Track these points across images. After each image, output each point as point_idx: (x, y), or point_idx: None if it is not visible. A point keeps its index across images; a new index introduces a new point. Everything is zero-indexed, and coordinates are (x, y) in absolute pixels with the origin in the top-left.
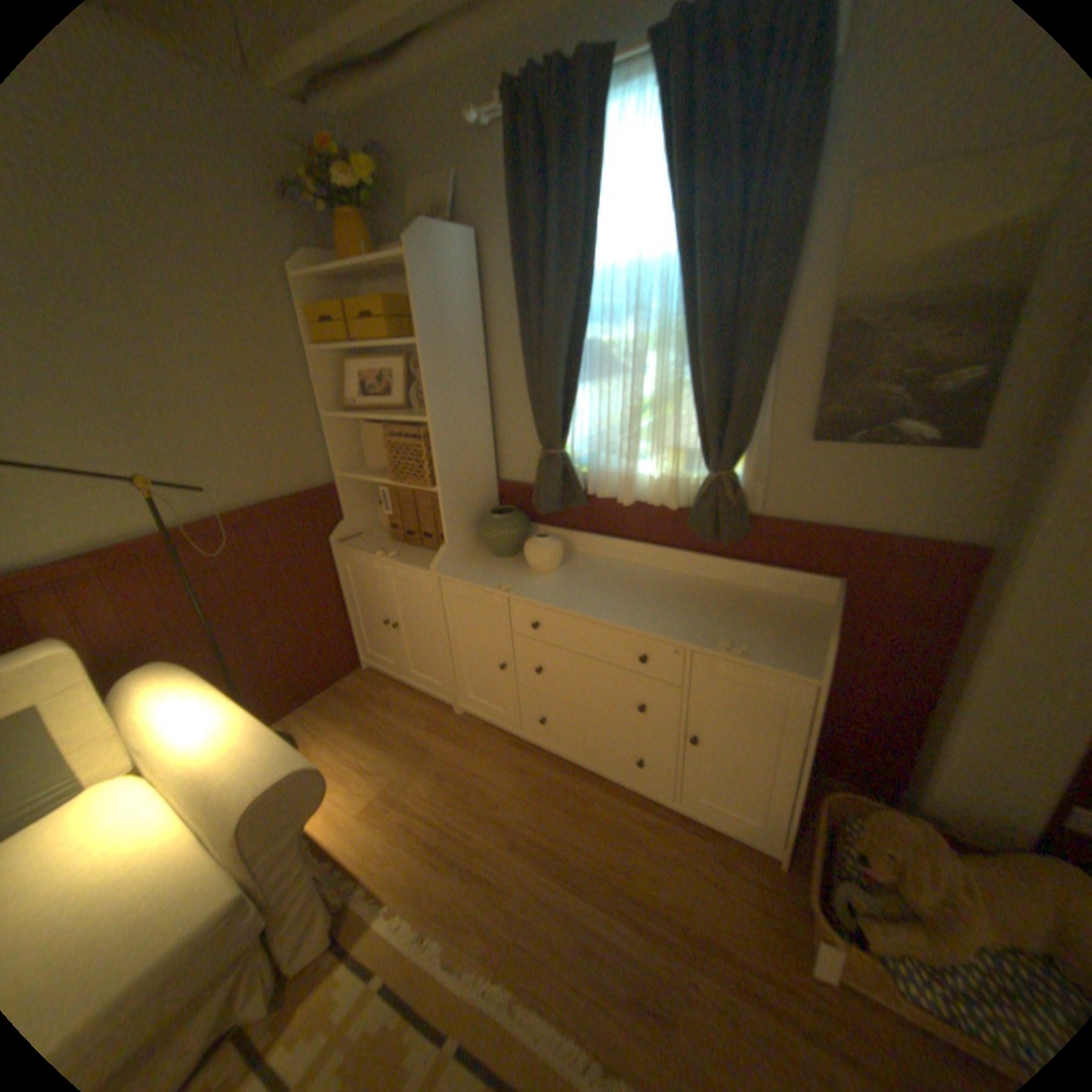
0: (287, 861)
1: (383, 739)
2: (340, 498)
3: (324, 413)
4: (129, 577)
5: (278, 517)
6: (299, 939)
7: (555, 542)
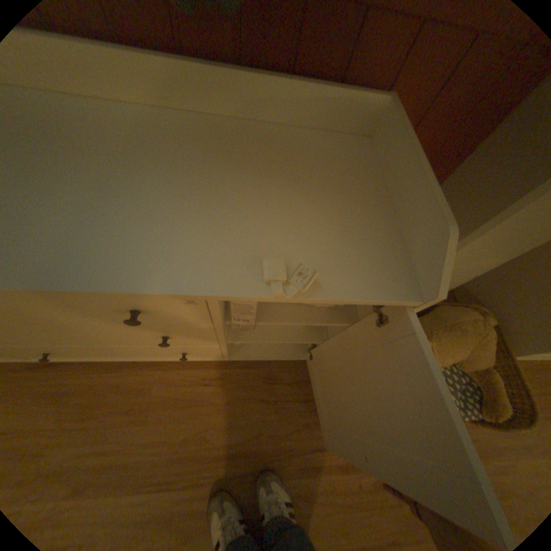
0: None
1: None
2: None
3: None
4: None
5: None
6: None
7: None
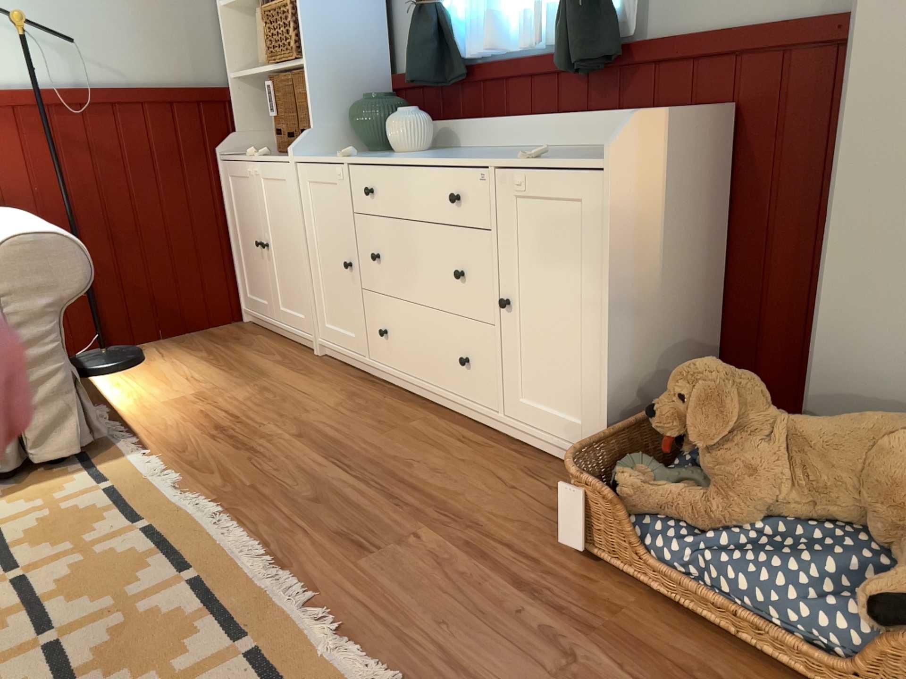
0: (44, 327)
1: (228, 363)
2: (234, 108)
3: (222, 6)
4: (7, 130)
5: (161, 111)
6: (50, 425)
7: (416, 114)
